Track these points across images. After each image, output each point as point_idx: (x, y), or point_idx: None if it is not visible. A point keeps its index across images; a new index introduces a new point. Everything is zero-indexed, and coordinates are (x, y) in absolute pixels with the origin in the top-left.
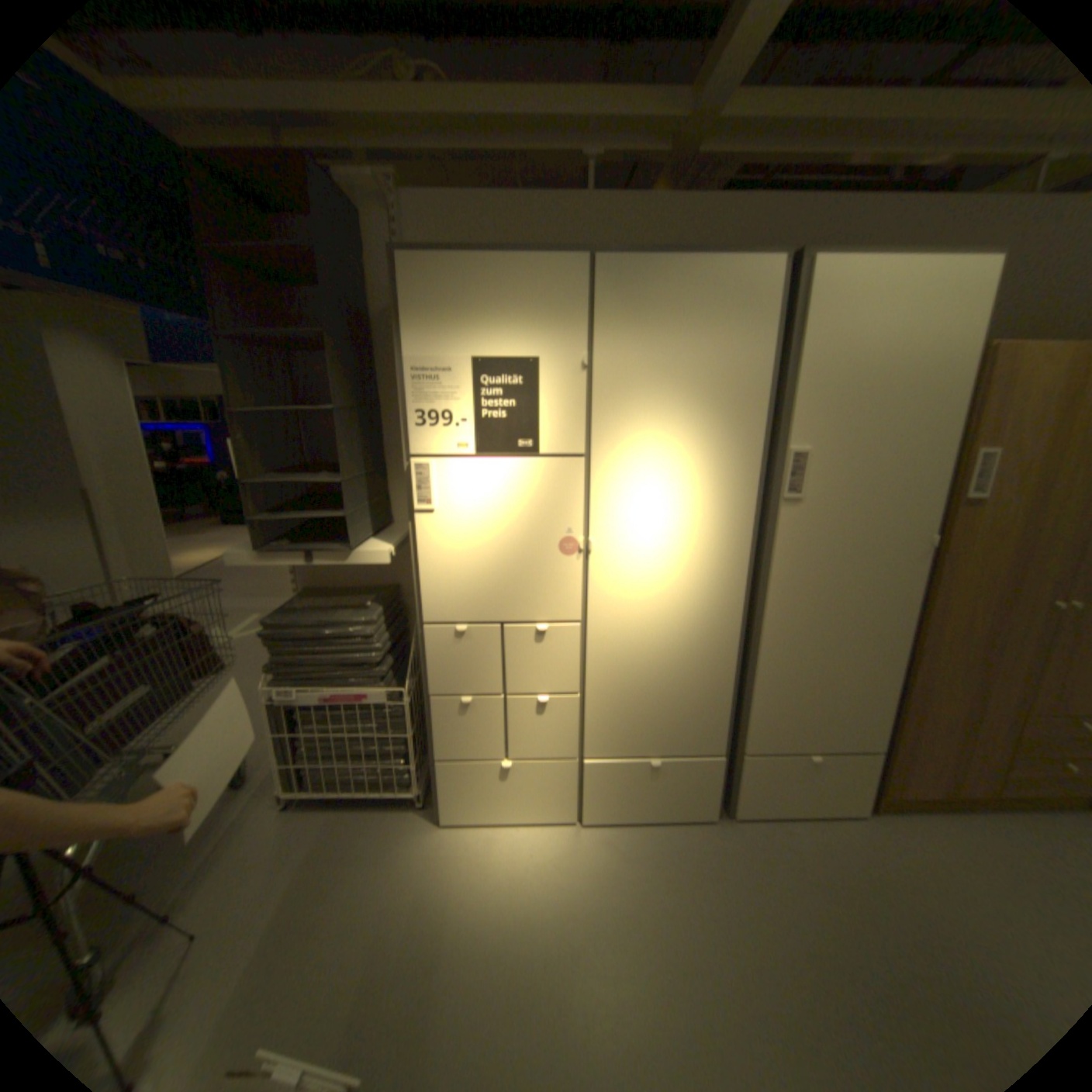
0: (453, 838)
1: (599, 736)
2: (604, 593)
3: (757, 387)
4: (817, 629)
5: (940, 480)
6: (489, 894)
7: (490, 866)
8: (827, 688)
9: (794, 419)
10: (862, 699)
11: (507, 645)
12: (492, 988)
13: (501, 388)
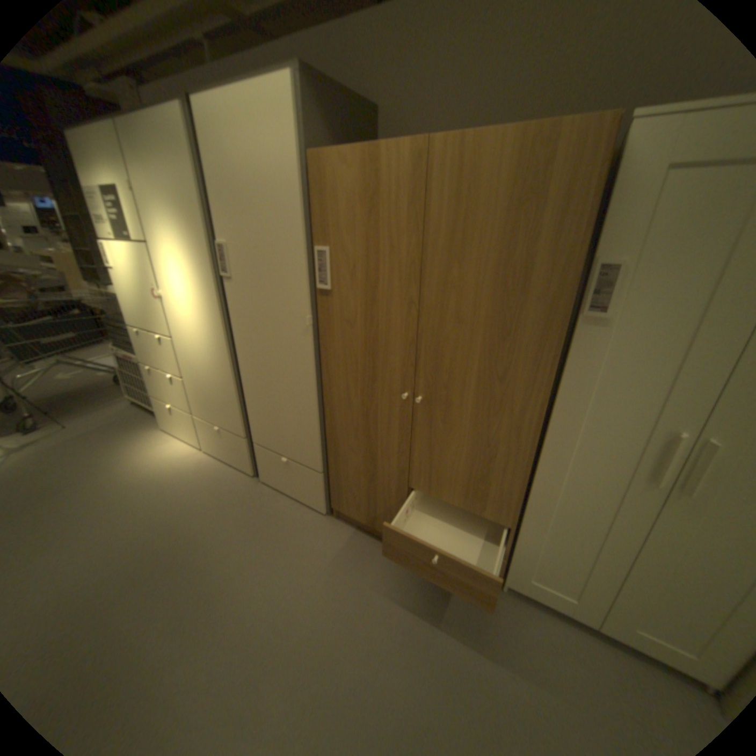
0: (160, 435)
1: (194, 405)
2: (172, 324)
3: (190, 198)
4: (261, 370)
5: (298, 271)
6: (140, 457)
7: (155, 449)
8: (277, 413)
9: (213, 221)
10: (297, 427)
11: (151, 344)
12: (99, 482)
13: (109, 203)
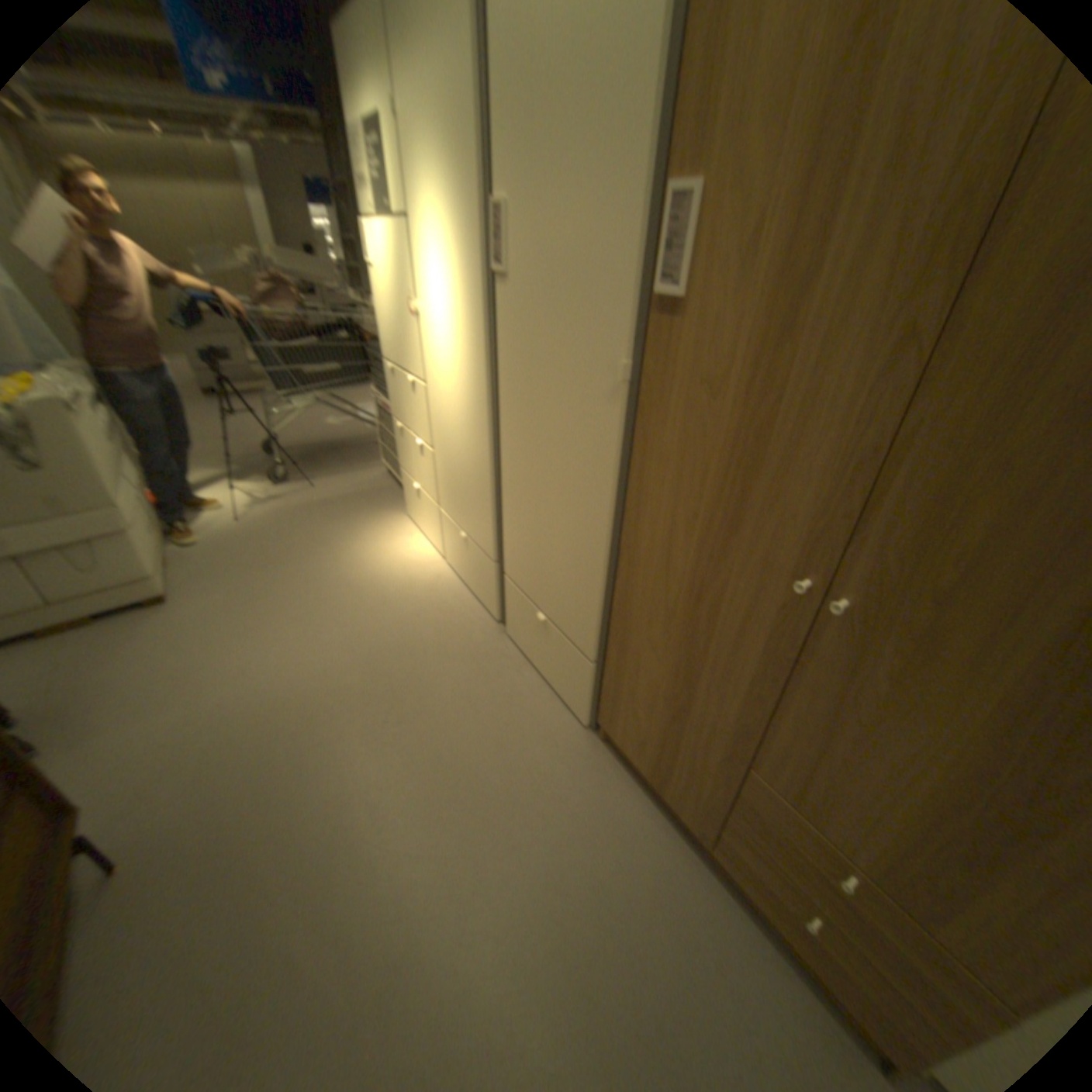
0: (404, 521)
1: (442, 490)
2: (427, 357)
3: (464, 104)
4: (530, 456)
5: (623, 249)
6: (374, 545)
7: (393, 539)
8: (543, 536)
9: (492, 148)
10: (568, 571)
11: (404, 387)
12: (321, 564)
13: (370, 144)
